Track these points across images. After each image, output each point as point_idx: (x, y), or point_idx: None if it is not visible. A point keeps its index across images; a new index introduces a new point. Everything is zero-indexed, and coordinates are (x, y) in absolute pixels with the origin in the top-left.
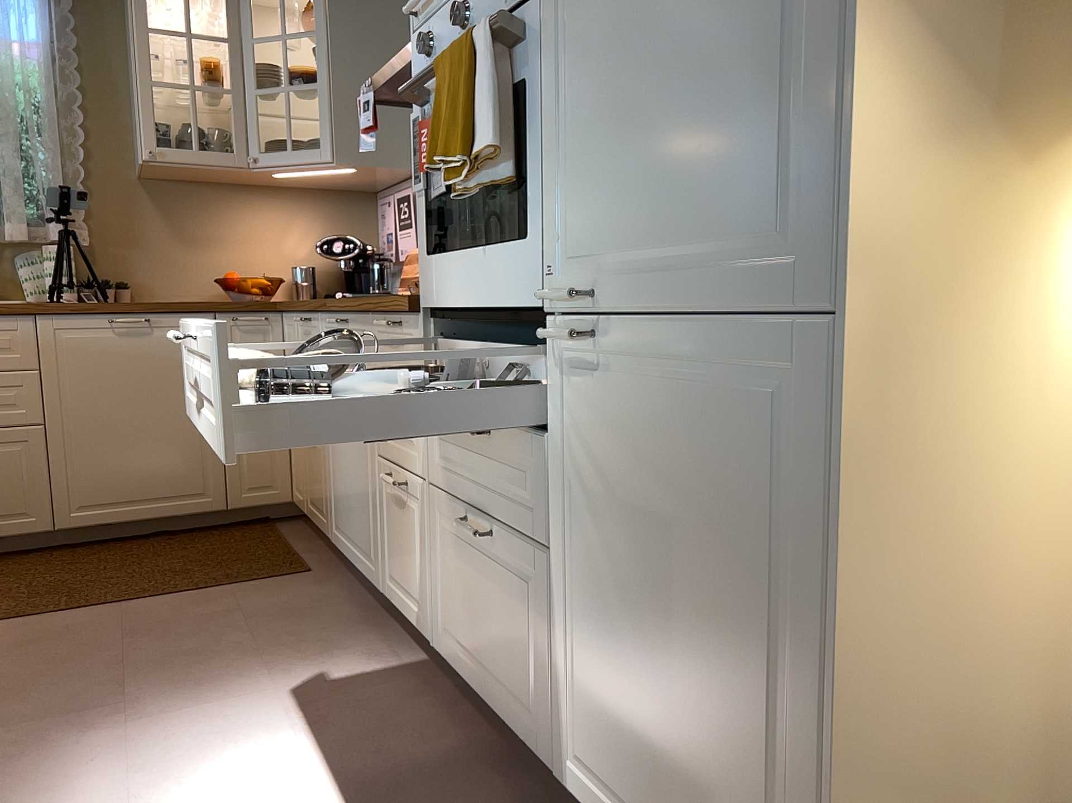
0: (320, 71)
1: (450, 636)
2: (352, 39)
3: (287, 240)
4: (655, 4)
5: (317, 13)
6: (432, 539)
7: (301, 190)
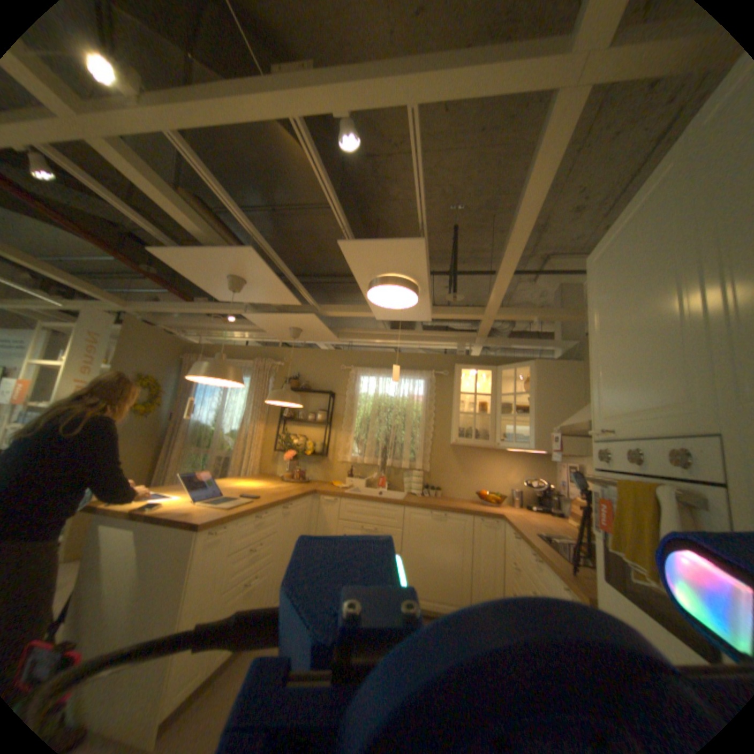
0: (530, 408)
1: None
2: (547, 395)
3: (510, 476)
4: None
5: (531, 383)
6: None
7: (518, 454)
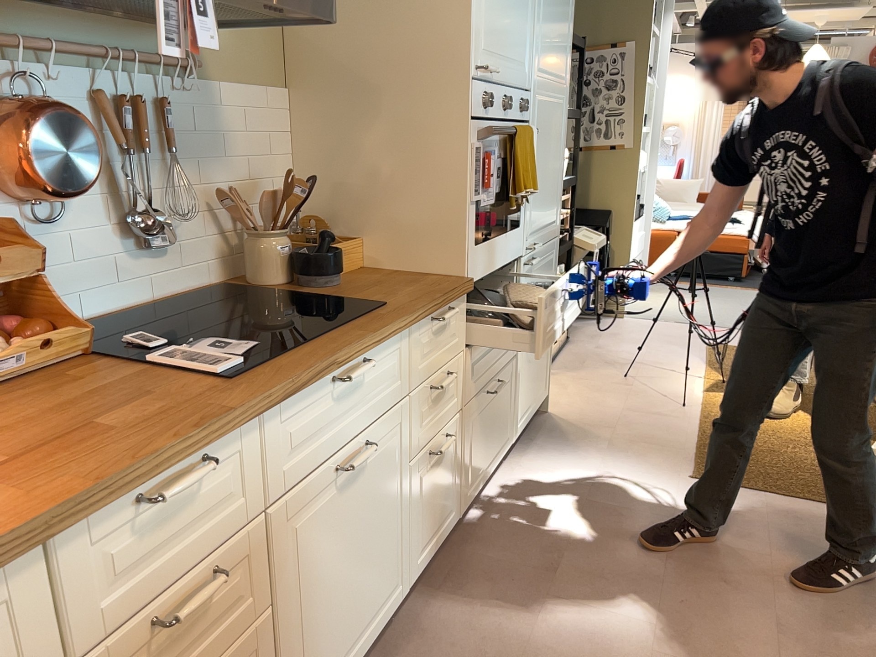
0: None
1: (471, 480)
2: None
3: None
4: (546, 154)
5: None
6: (463, 440)
7: None
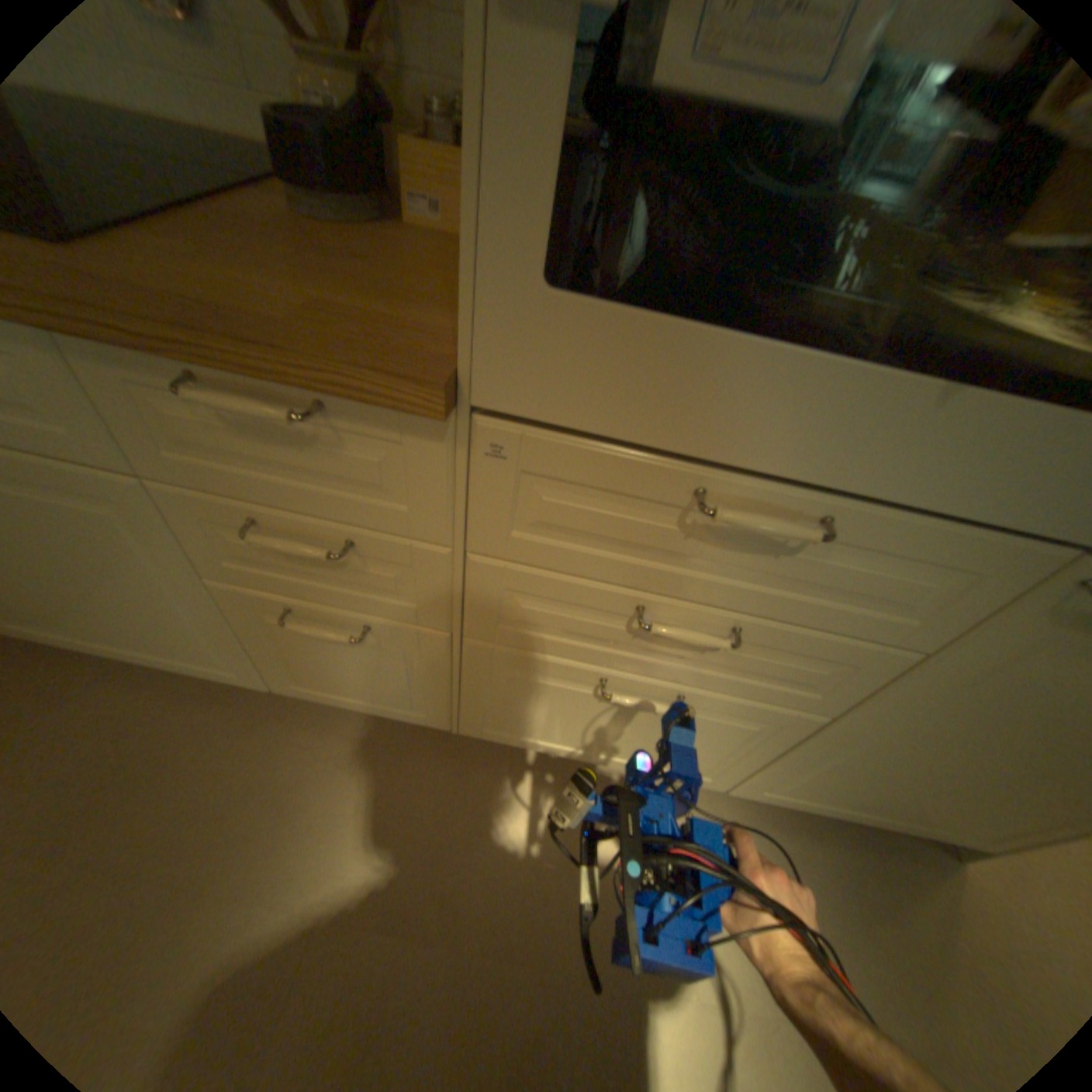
0: None
1: (506, 729)
2: None
3: None
4: None
5: None
6: (463, 674)
7: None
